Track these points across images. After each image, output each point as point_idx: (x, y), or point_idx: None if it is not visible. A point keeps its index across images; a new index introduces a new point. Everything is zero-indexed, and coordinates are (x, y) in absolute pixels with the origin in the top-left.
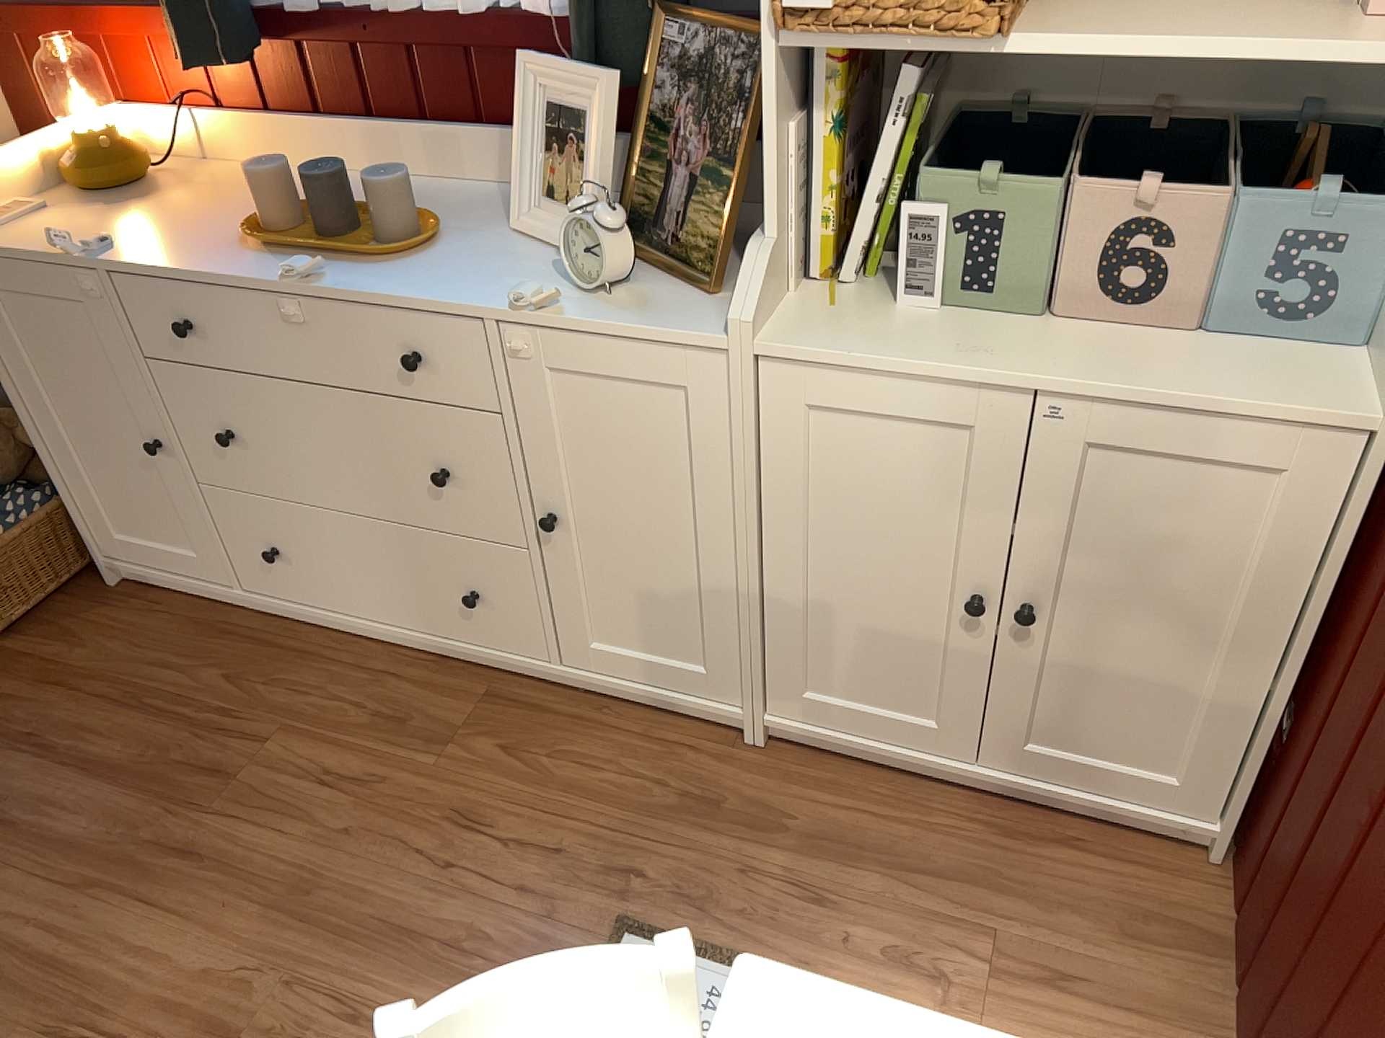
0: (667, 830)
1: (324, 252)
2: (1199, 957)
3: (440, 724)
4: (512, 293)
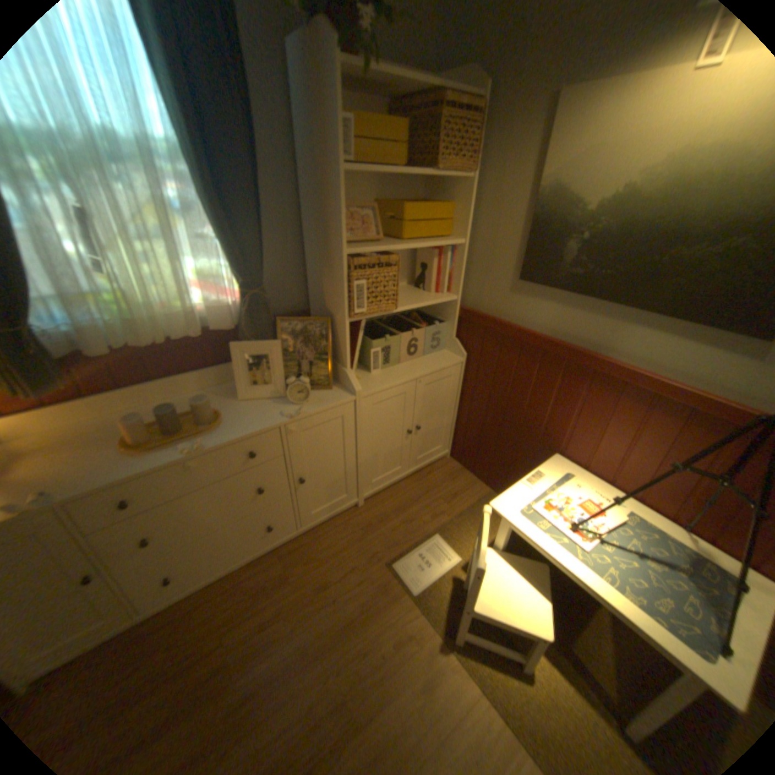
0: (368, 540)
1: (181, 439)
2: (463, 475)
3: (276, 578)
4: (282, 416)
